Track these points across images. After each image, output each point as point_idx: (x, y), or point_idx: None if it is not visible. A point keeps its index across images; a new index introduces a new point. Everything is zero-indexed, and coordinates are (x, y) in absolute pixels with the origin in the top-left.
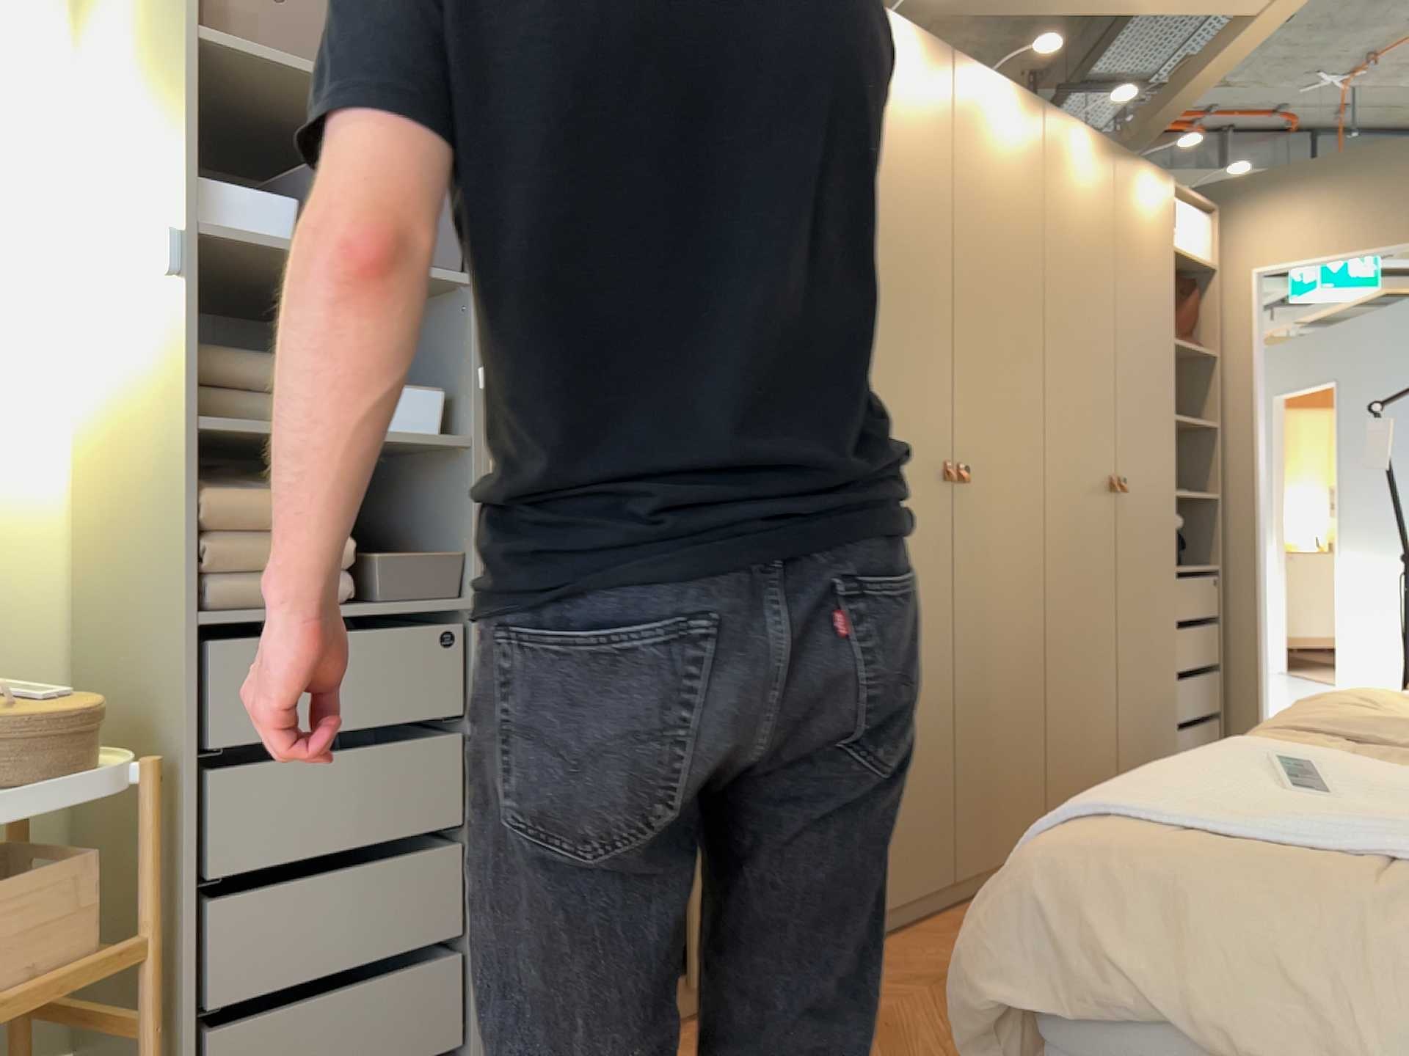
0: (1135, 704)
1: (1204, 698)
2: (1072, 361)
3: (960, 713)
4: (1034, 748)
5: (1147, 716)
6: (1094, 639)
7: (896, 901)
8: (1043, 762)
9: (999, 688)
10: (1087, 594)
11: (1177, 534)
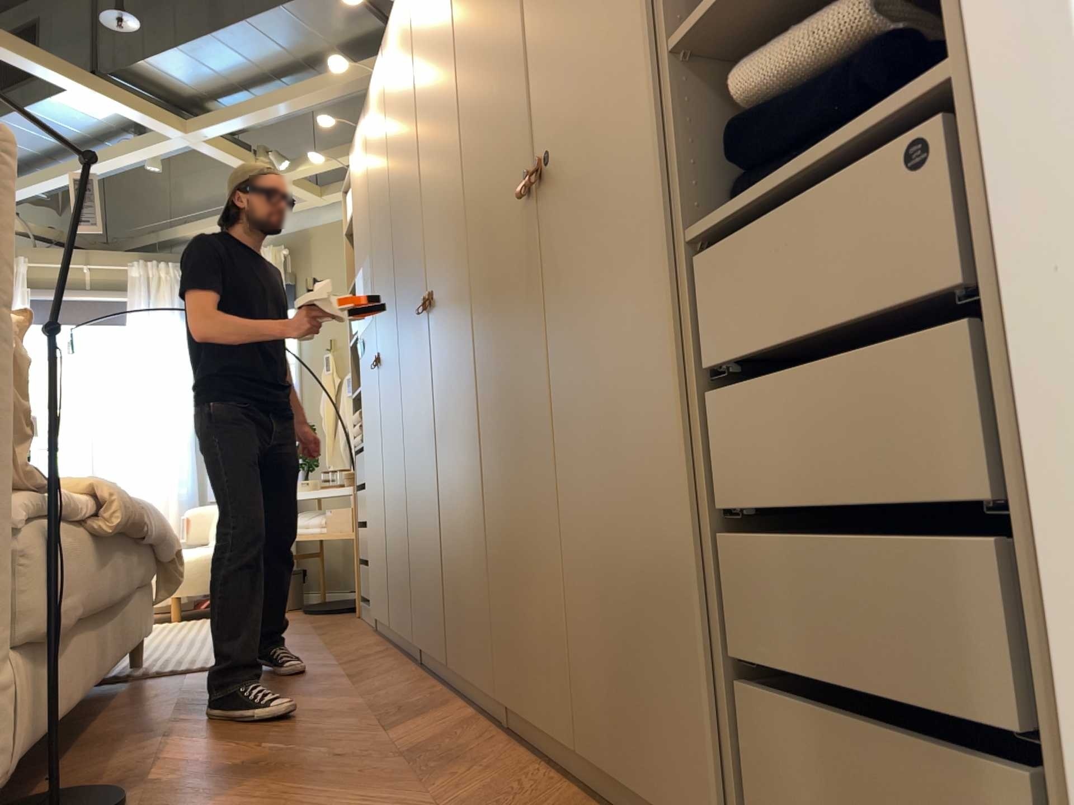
0: (584, 549)
1: (827, 609)
2: (479, 95)
3: (444, 508)
4: (481, 561)
5: (608, 580)
6: (522, 434)
7: (430, 638)
8: (488, 581)
9: (458, 489)
10: (511, 373)
11: (793, 102)
